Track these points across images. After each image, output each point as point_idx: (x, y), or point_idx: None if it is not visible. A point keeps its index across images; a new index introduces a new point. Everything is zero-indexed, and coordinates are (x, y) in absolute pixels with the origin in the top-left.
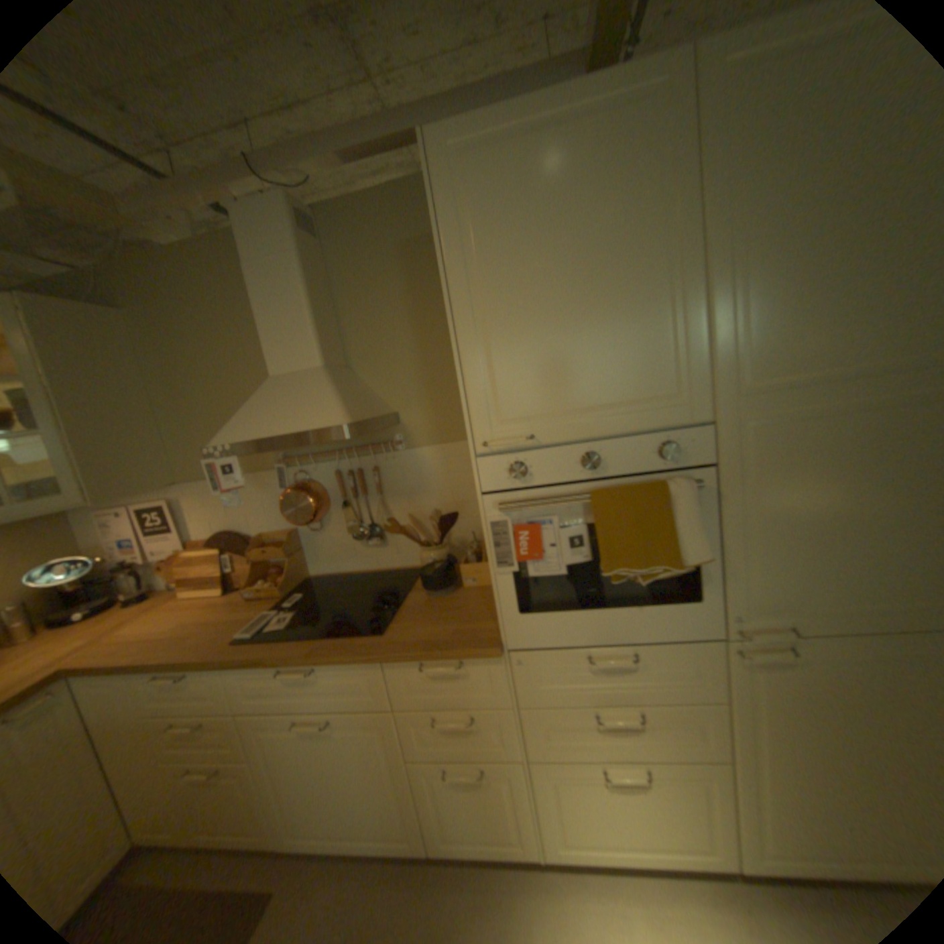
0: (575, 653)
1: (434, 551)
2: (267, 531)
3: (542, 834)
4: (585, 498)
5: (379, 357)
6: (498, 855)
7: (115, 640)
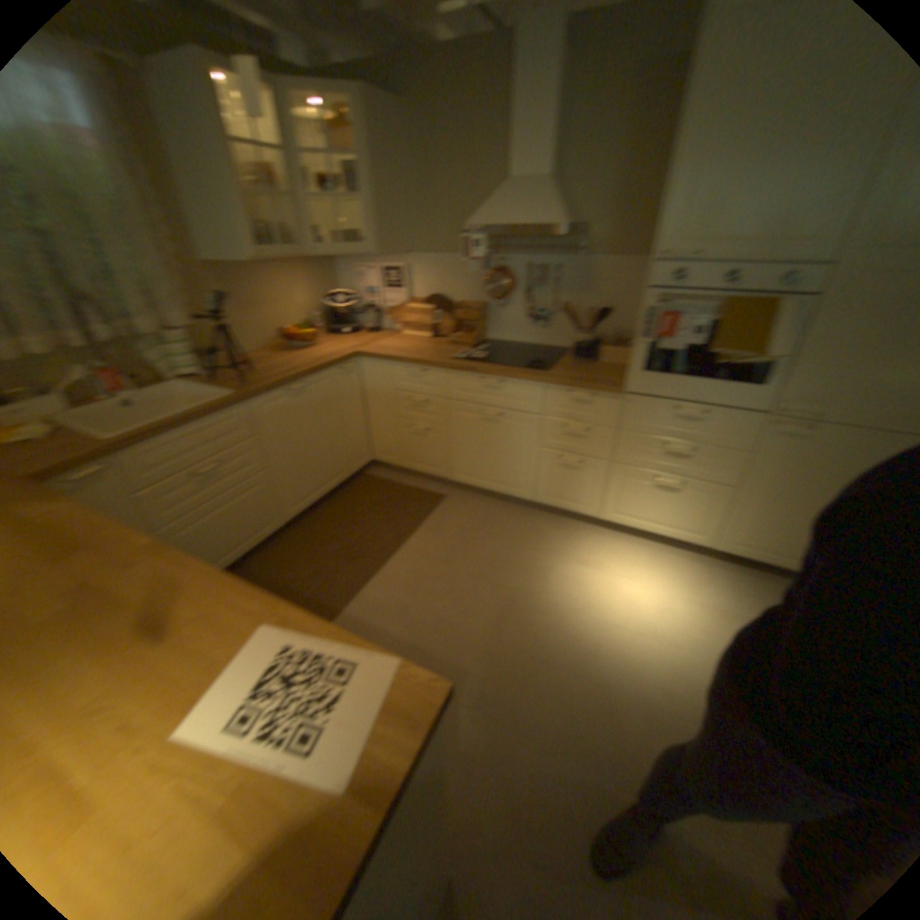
0: (669, 402)
1: (587, 334)
2: (468, 299)
3: (606, 502)
4: (720, 299)
5: (592, 171)
6: (576, 508)
7: (381, 345)
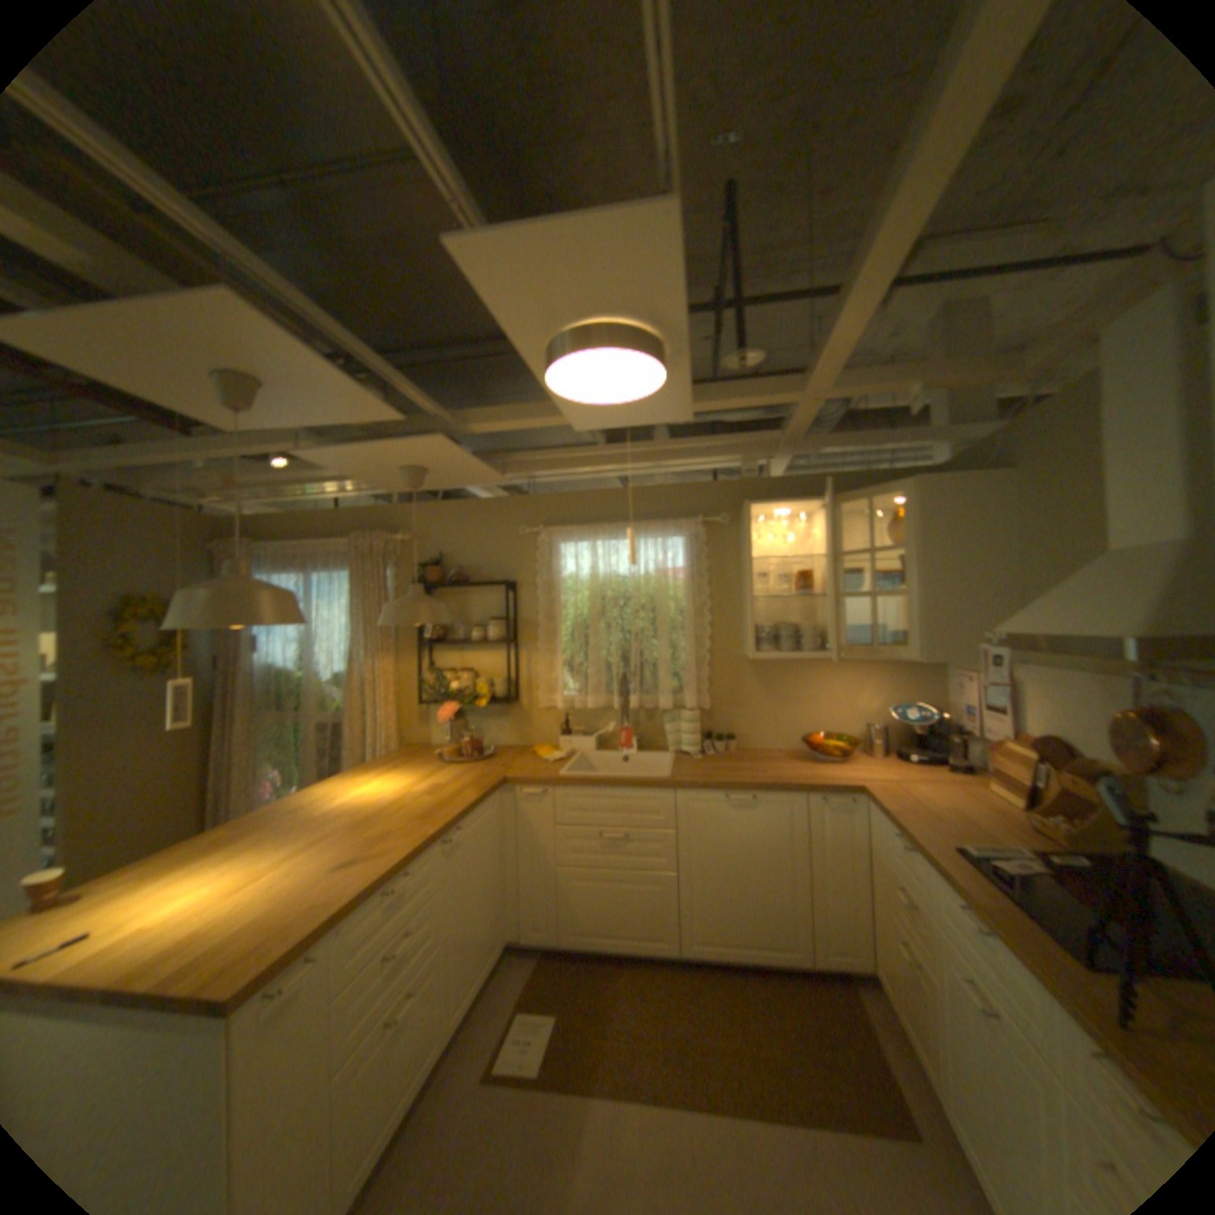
0: None
1: None
2: (1106, 760)
3: None
4: None
5: None
6: None
7: (911, 790)
